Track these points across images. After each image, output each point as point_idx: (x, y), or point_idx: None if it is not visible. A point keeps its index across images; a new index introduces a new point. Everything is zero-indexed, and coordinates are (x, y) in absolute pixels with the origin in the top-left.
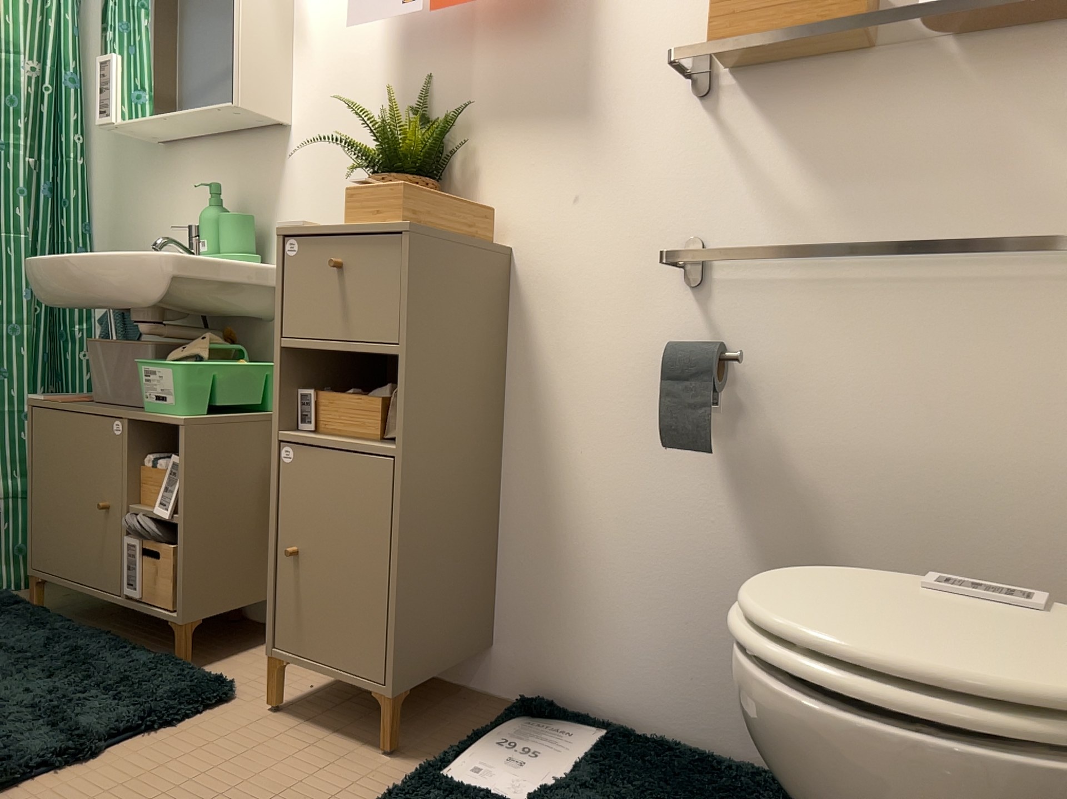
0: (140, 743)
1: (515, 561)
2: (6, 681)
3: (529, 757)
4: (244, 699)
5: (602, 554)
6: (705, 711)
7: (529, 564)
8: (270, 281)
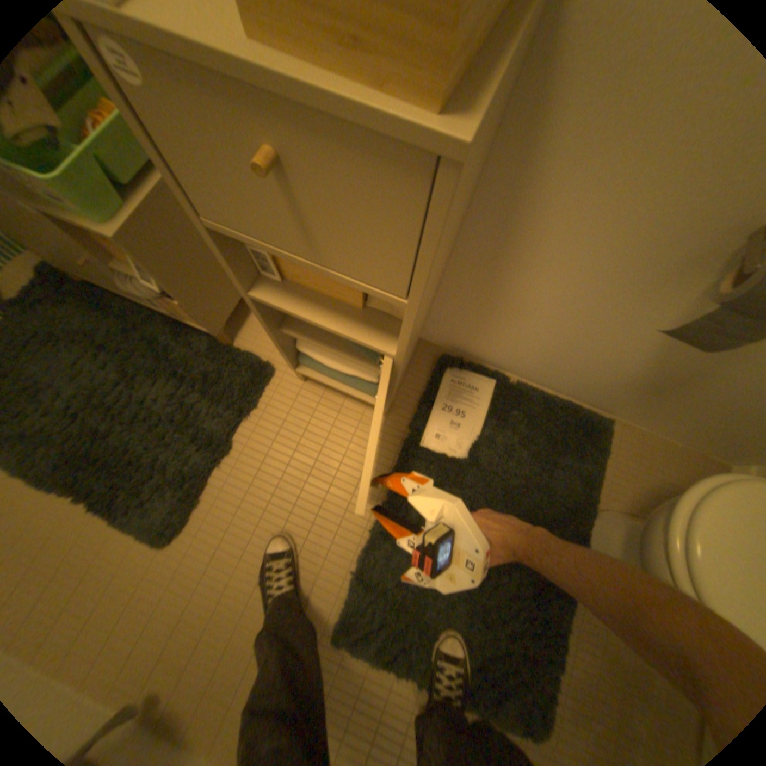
0: (247, 429)
1: (453, 299)
2: (133, 393)
3: (462, 416)
4: (282, 371)
5: (530, 317)
6: (558, 379)
7: (464, 303)
8: None
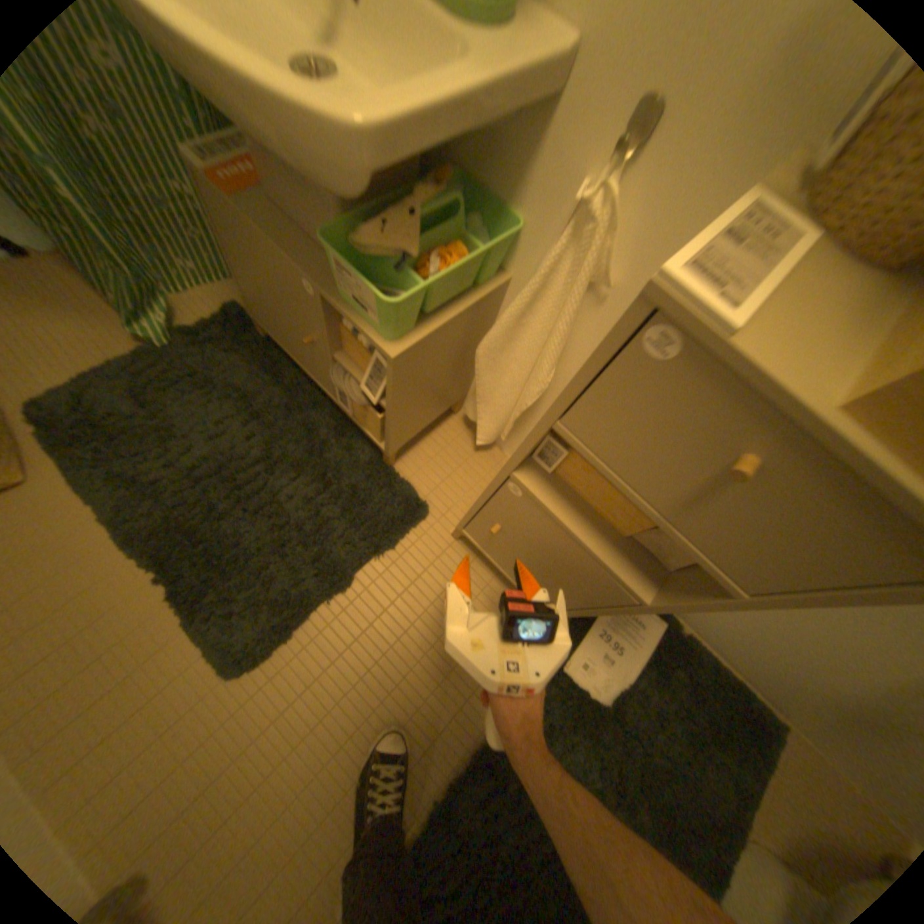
0: (377, 570)
1: None
2: (272, 479)
3: (621, 654)
4: (437, 517)
5: None
6: (744, 655)
7: None
8: (534, 93)
